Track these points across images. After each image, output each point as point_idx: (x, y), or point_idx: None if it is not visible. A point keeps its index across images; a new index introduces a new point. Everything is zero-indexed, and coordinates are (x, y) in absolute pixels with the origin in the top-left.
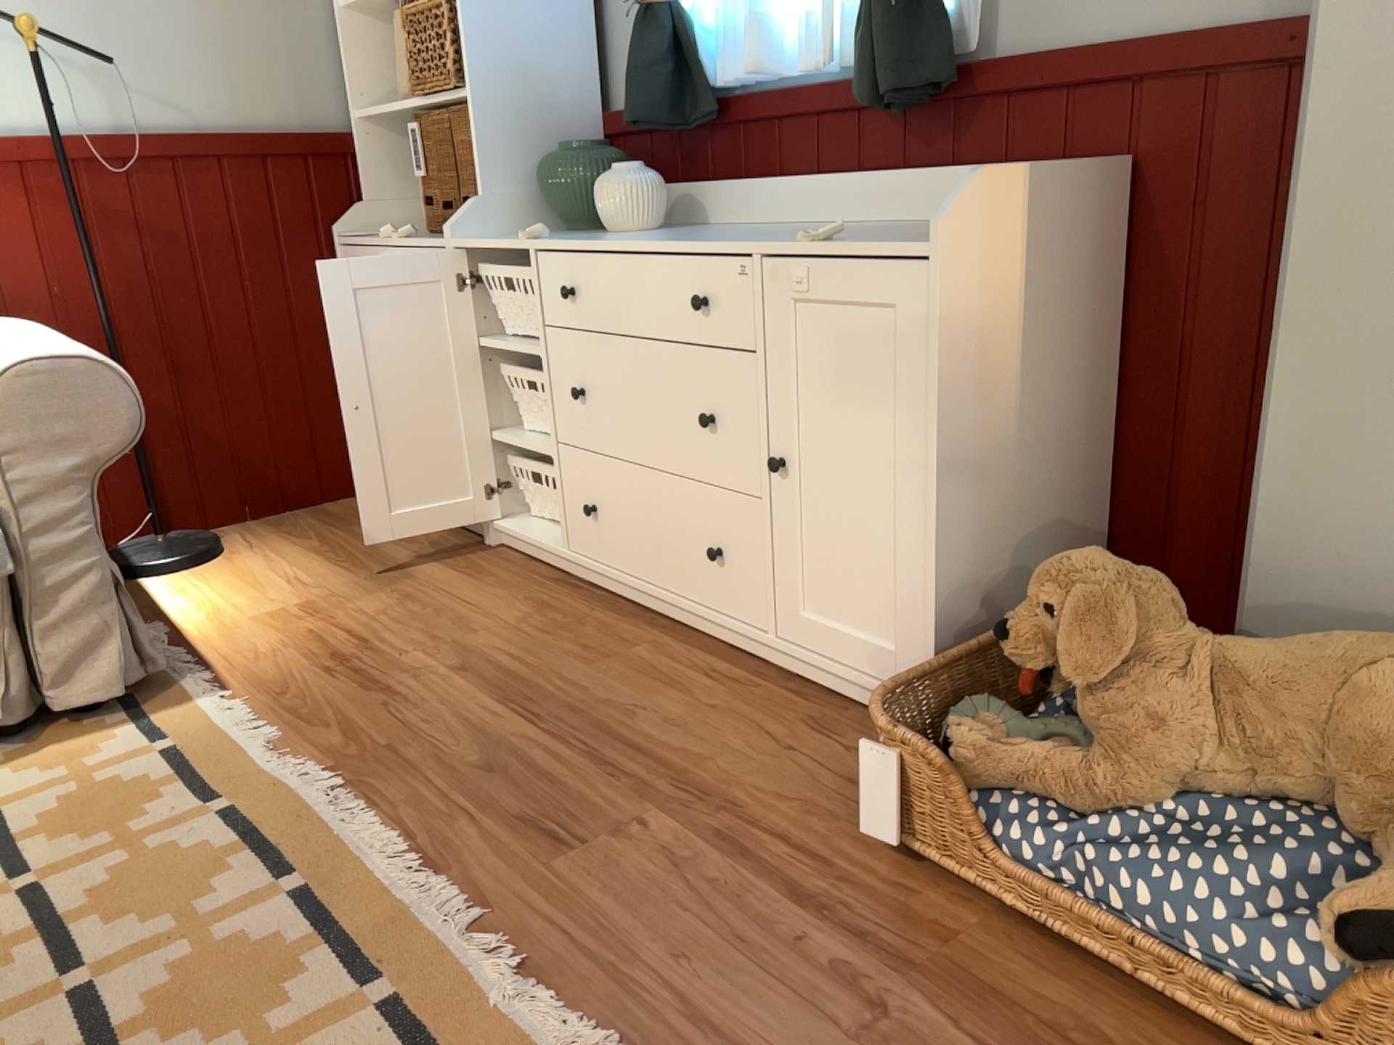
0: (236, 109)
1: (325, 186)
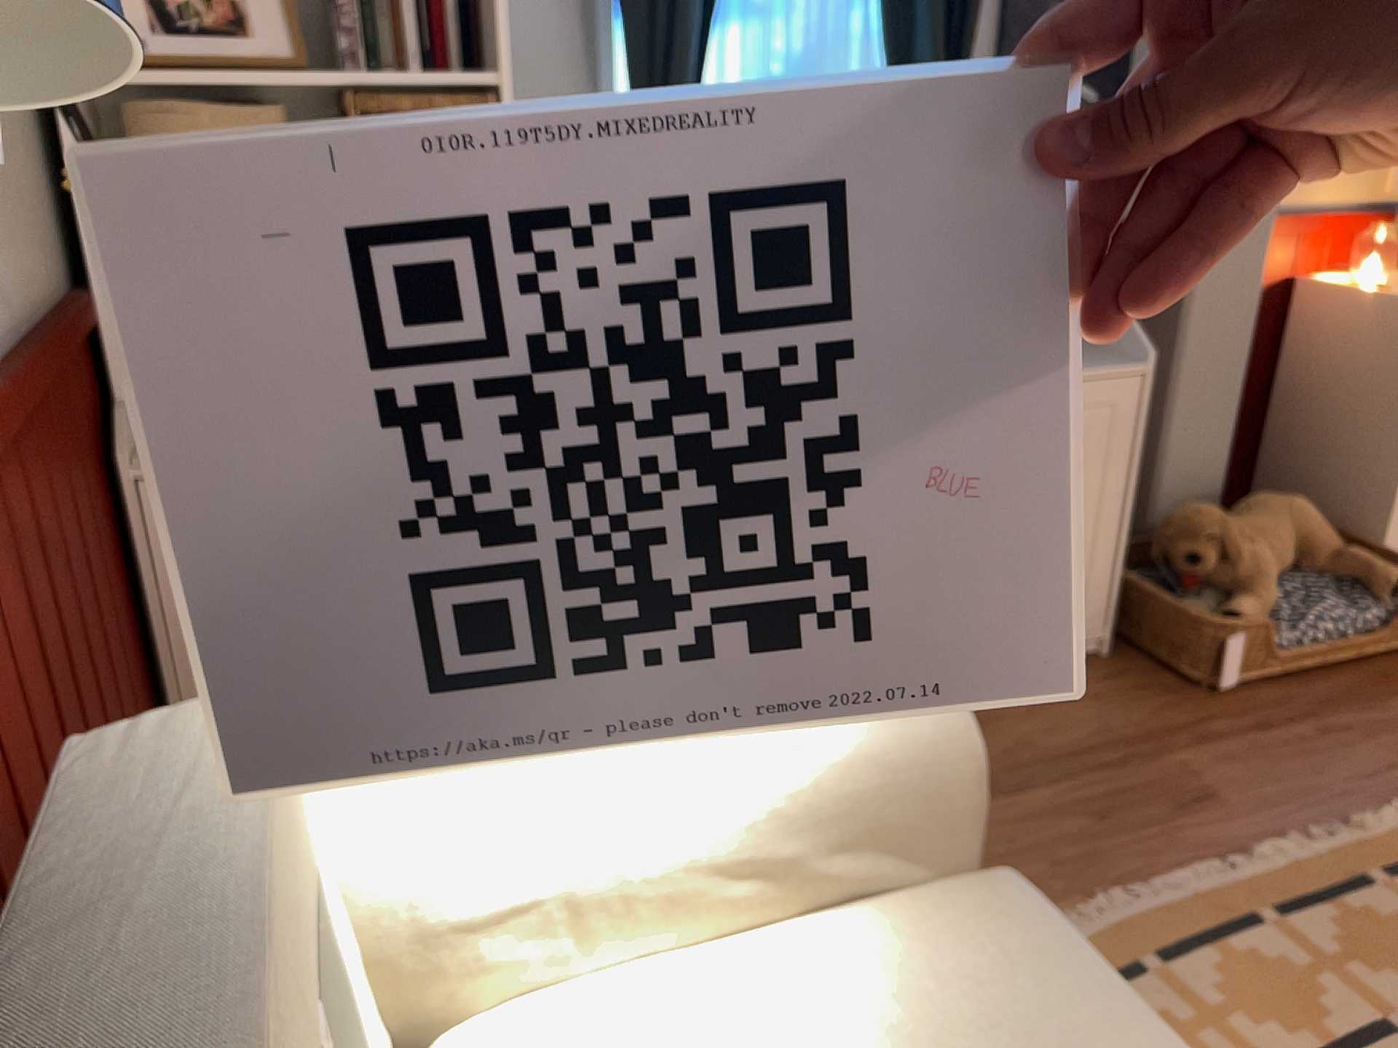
0: (15, 275)
1: (83, 385)
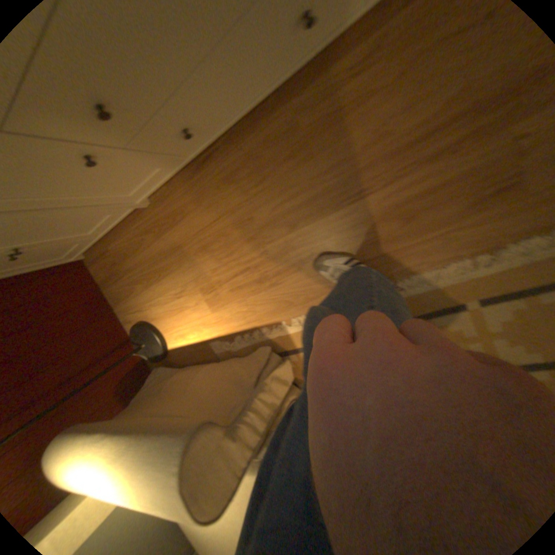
0: None
1: None
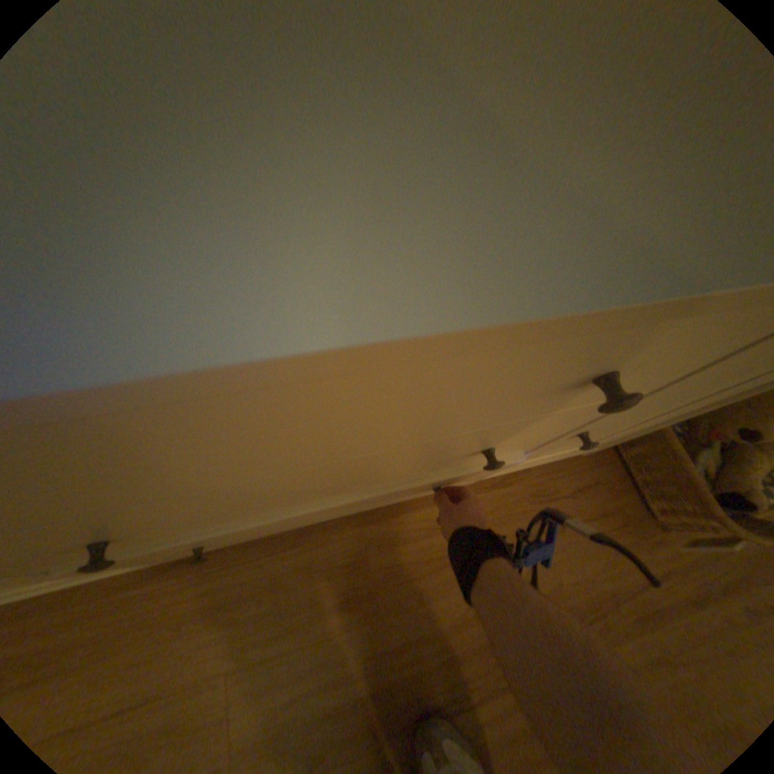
0: None
1: None
